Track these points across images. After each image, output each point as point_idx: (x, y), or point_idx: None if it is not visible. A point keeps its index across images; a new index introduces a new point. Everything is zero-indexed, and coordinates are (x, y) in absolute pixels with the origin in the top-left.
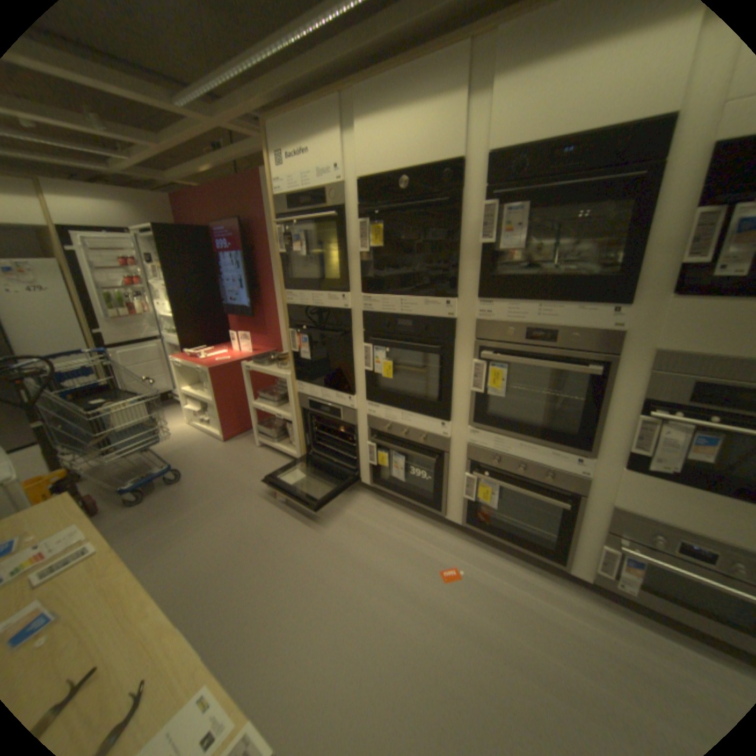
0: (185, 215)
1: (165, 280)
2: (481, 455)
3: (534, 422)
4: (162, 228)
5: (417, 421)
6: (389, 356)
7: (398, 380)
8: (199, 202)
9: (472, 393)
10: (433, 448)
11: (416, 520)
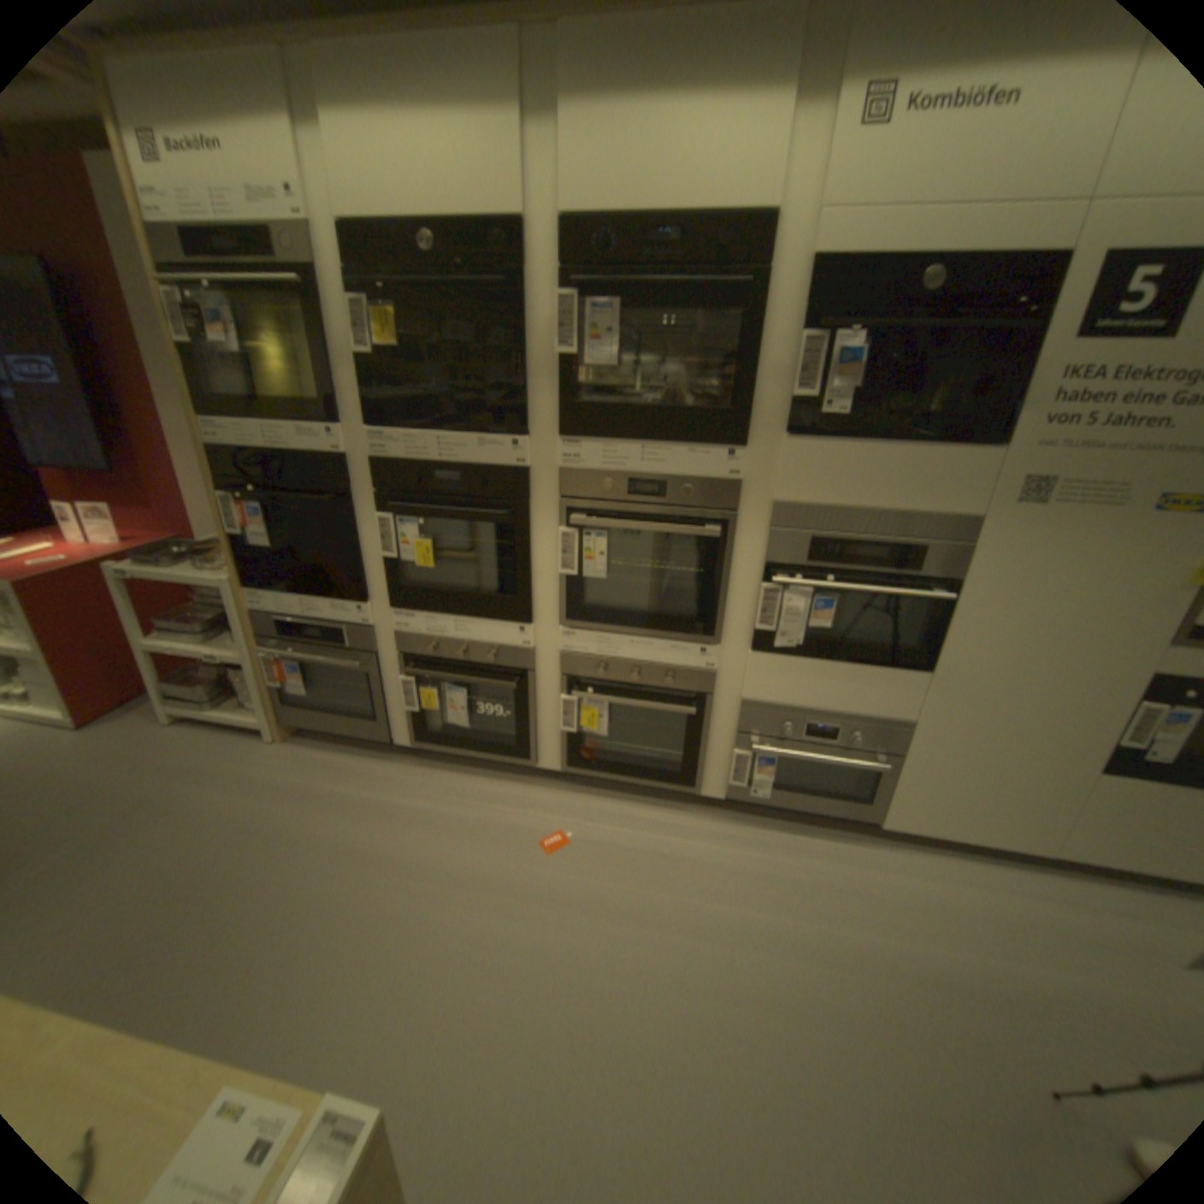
0: None
1: None
2: (579, 665)
3: (644, 610)
4: None
5: (481, 631)
6: (423, 533)
7: (442, 570)
8: None
9: (560, 579)
10: (509, 667)
11: (492, 782)
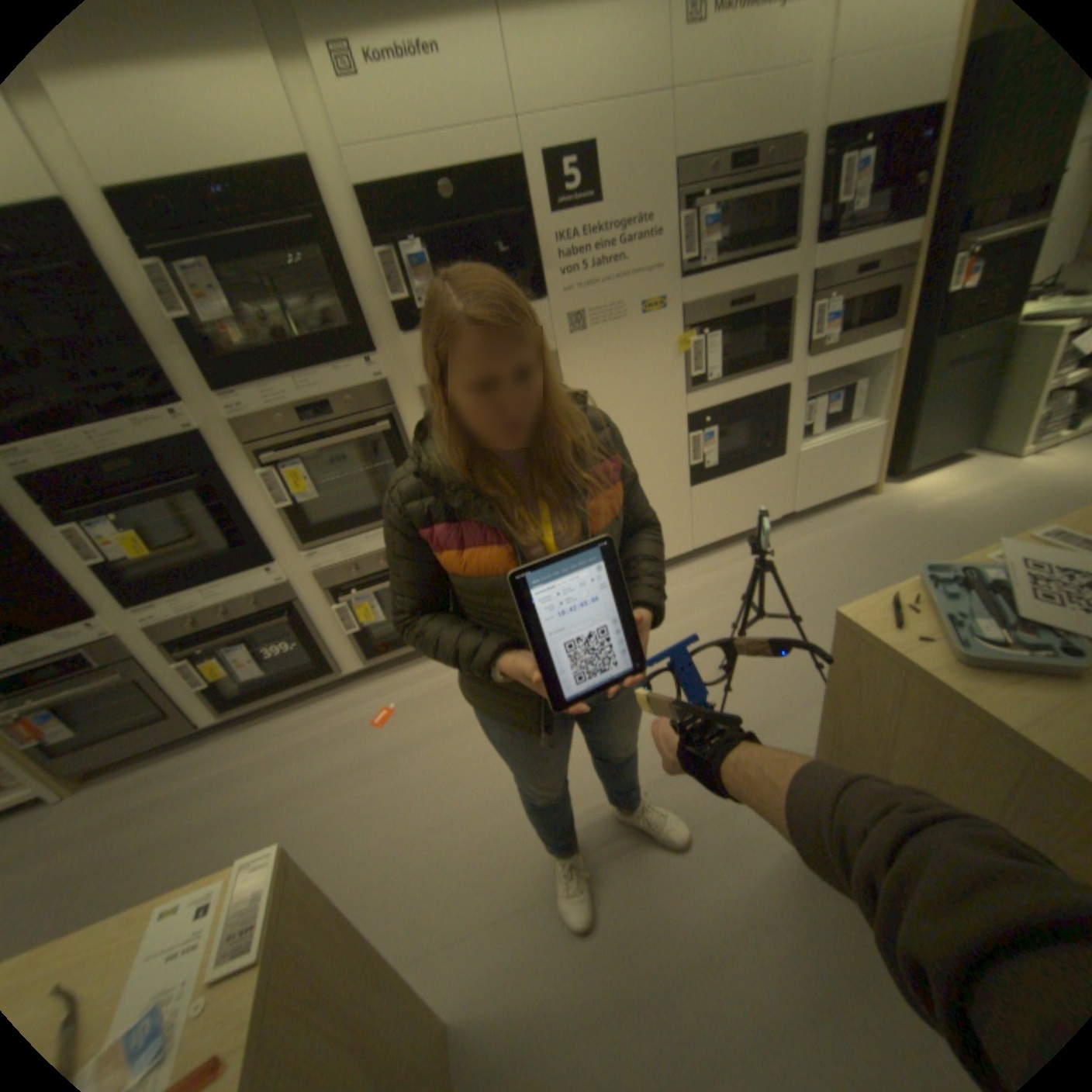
0: None
1: None
2: (333, 578)
3: (365, 511)
4: None
5: (229, 590)
6: (120, 528)
7: (160, 555)
8: None
9: (279, 515)
10: (273, 608)
11: (309, 709)
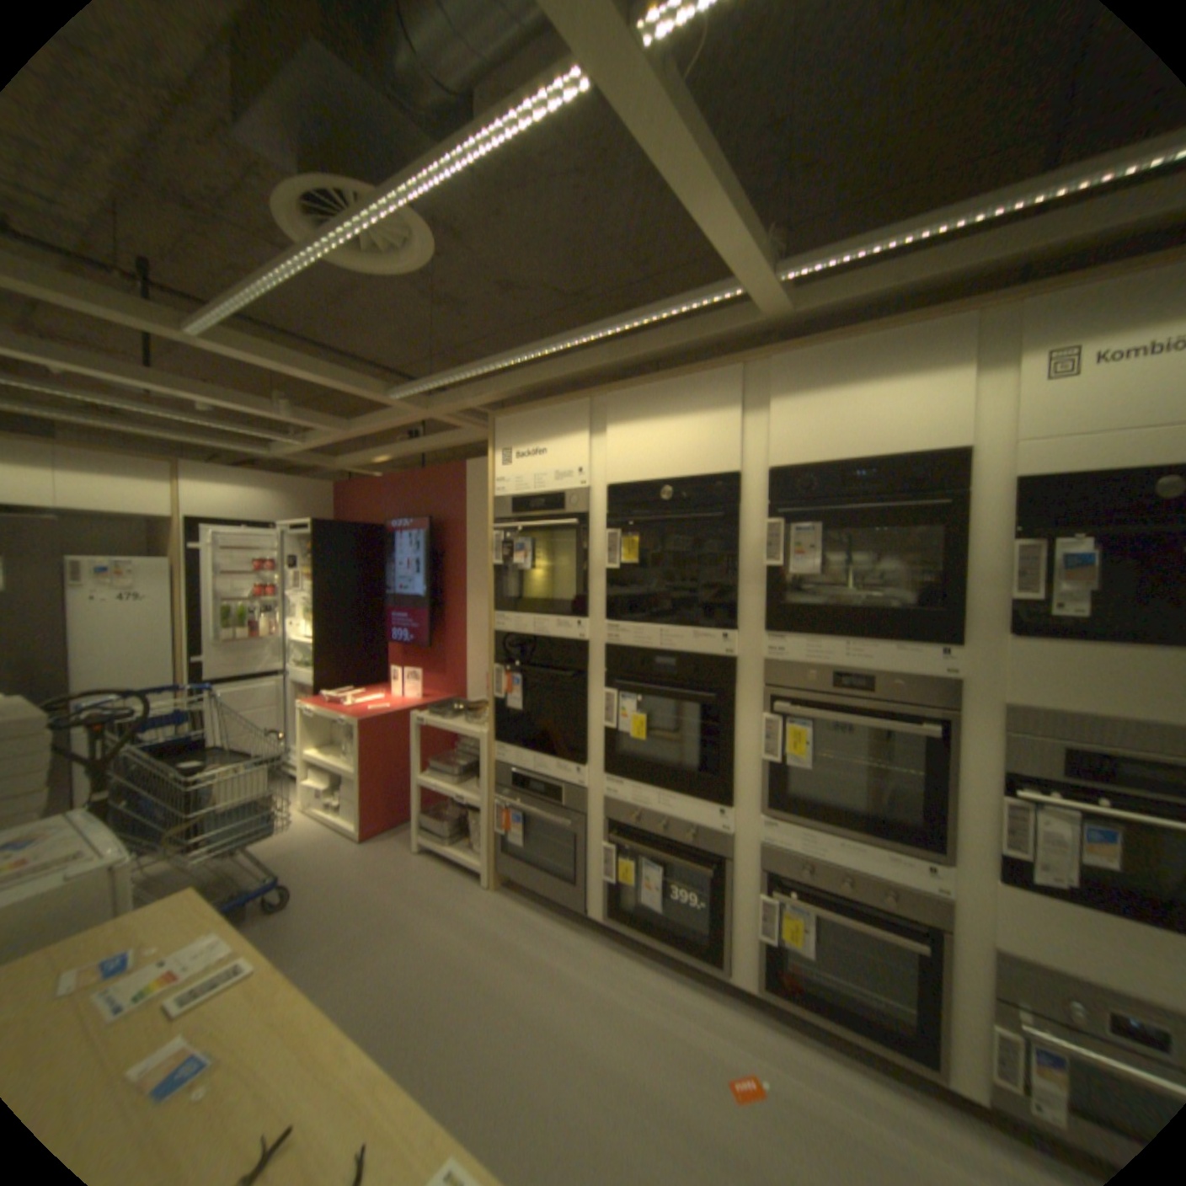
0: (352, 510)
1: (313, 593)
2: (783, 865)
3: (858, 813)
4: (324, 526)
5: (683, 809)
6: (640, 709)
7: (652, 745)
8: (376, 496)
9: (764, 766)
10: (708, 854)
11: (681, 990)
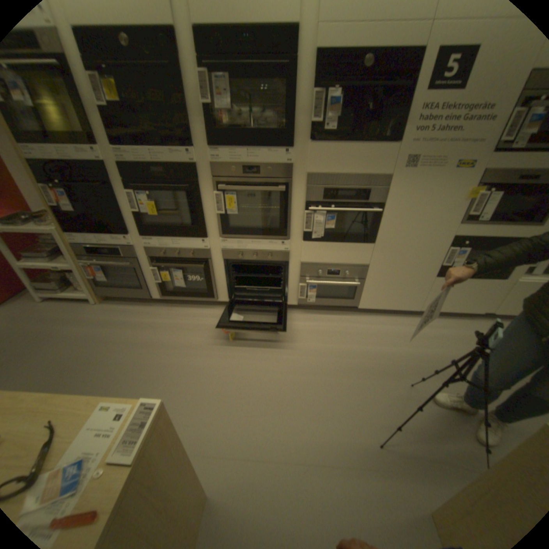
0: None
1: None
2: (230, 255)
3: (256, 228)
4: None
5: (184, 243)
6: (149, 199)
7: (161, 217)
8: None
9: (217, 216)
10: (199, 258)
11: (199, 309)
